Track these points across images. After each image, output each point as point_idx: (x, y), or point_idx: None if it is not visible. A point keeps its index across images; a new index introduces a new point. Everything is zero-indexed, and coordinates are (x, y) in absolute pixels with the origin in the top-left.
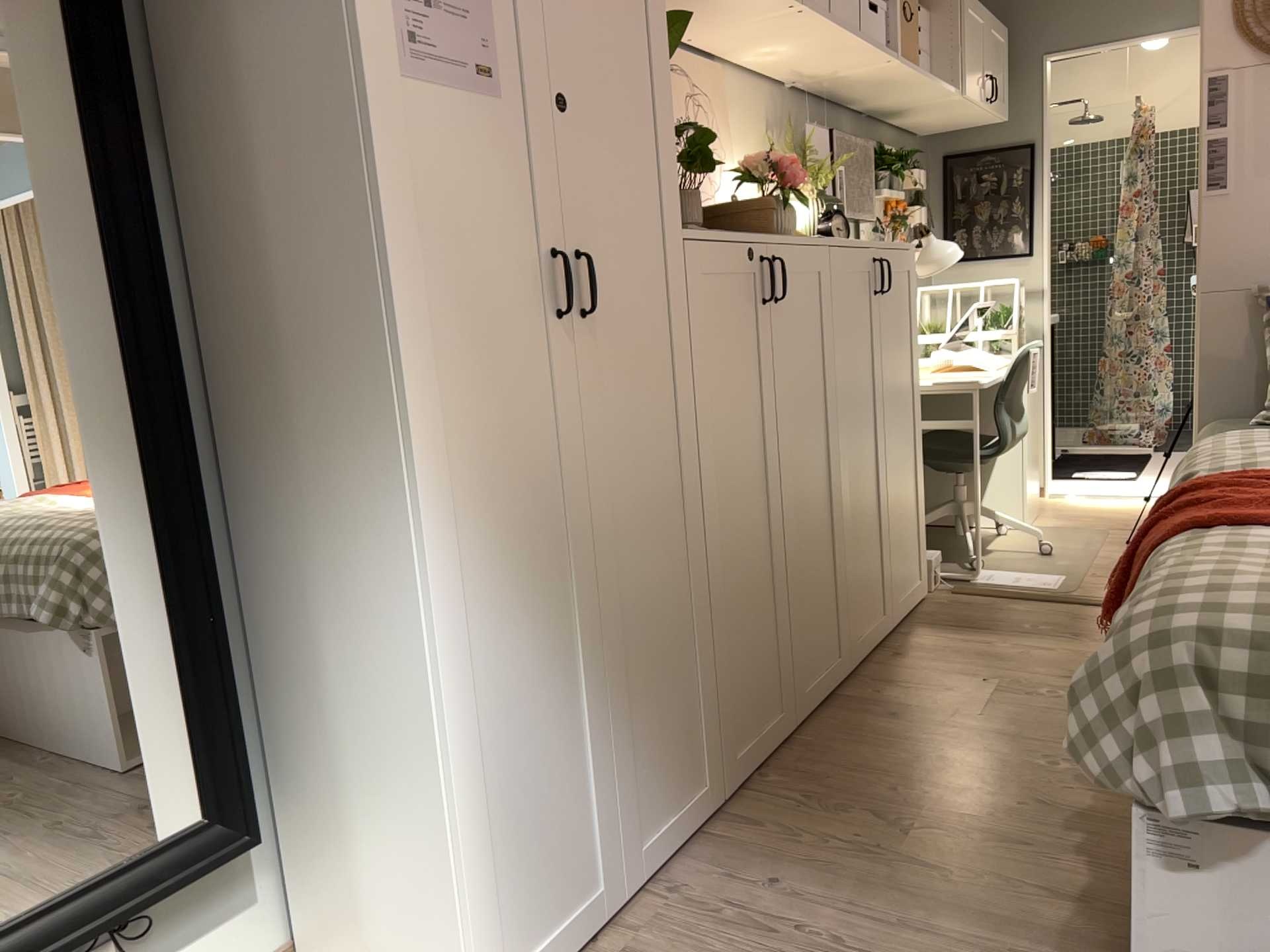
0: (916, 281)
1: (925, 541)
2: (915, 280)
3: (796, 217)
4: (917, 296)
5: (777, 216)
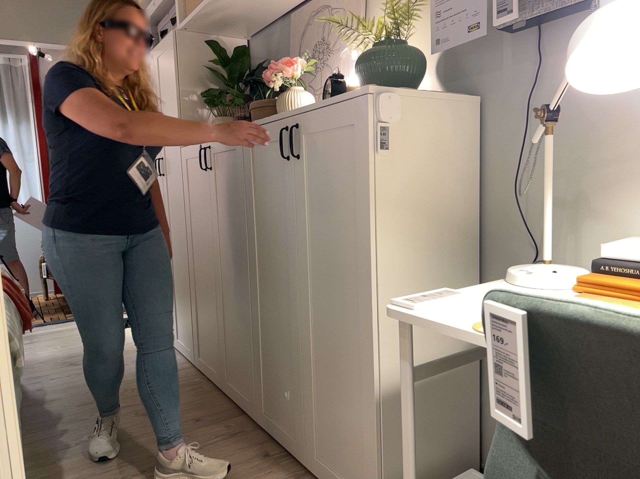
0: (370, 137)
1: (374, 472)
2: (367, 137)
3: (285, 102)
4: (370, 157)
5: (277, 106)
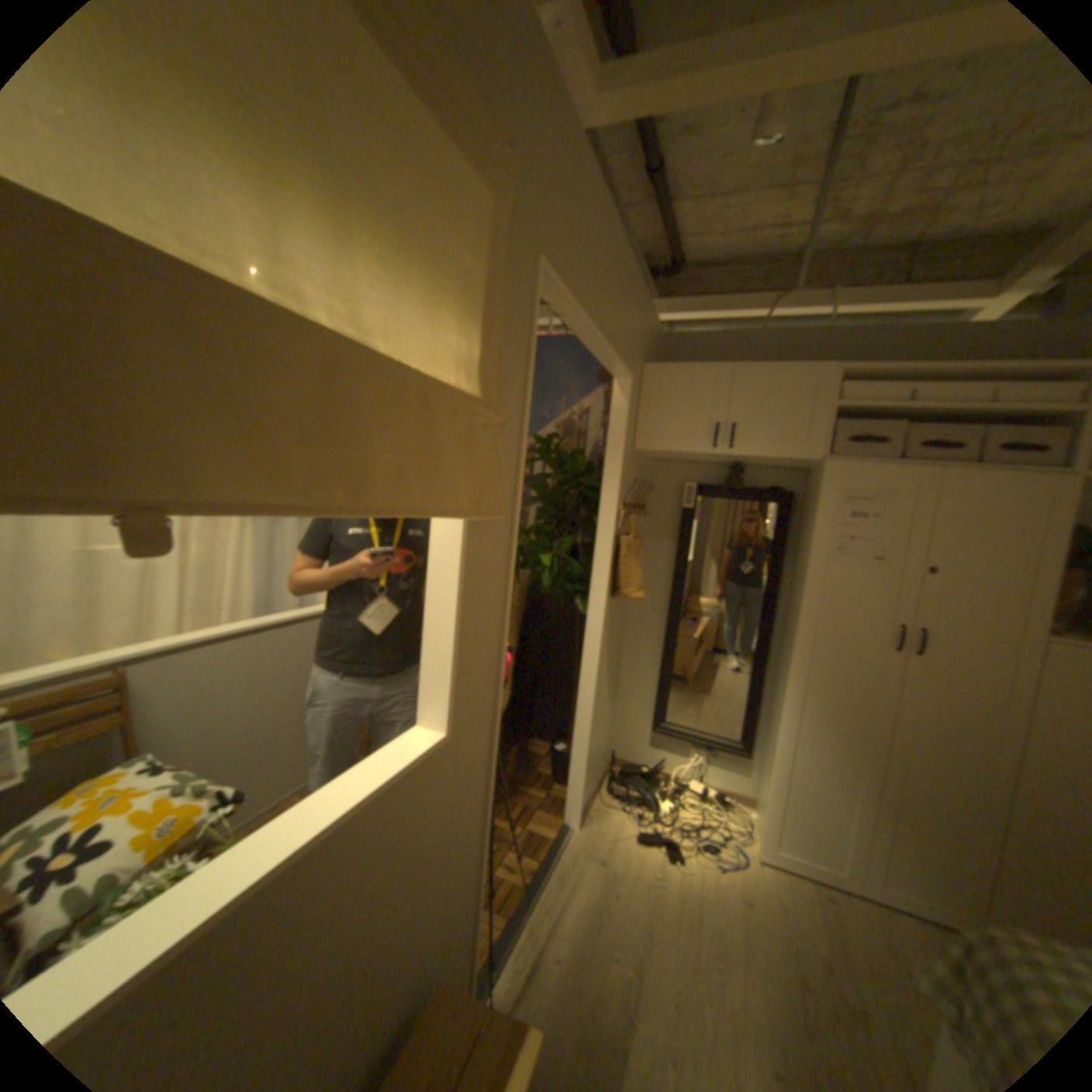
0: None
1: None
2: None
3: None
4: None
5: None
